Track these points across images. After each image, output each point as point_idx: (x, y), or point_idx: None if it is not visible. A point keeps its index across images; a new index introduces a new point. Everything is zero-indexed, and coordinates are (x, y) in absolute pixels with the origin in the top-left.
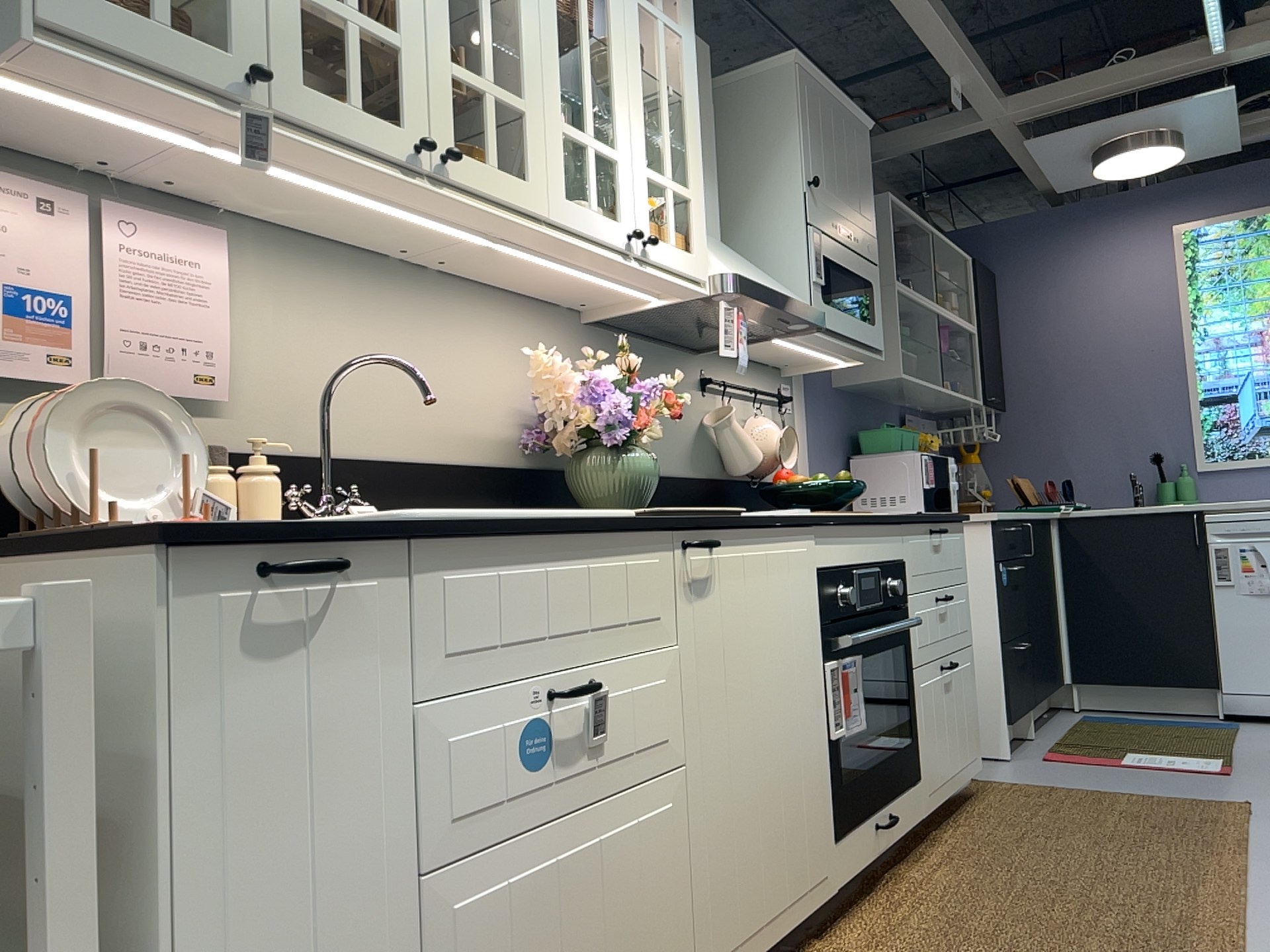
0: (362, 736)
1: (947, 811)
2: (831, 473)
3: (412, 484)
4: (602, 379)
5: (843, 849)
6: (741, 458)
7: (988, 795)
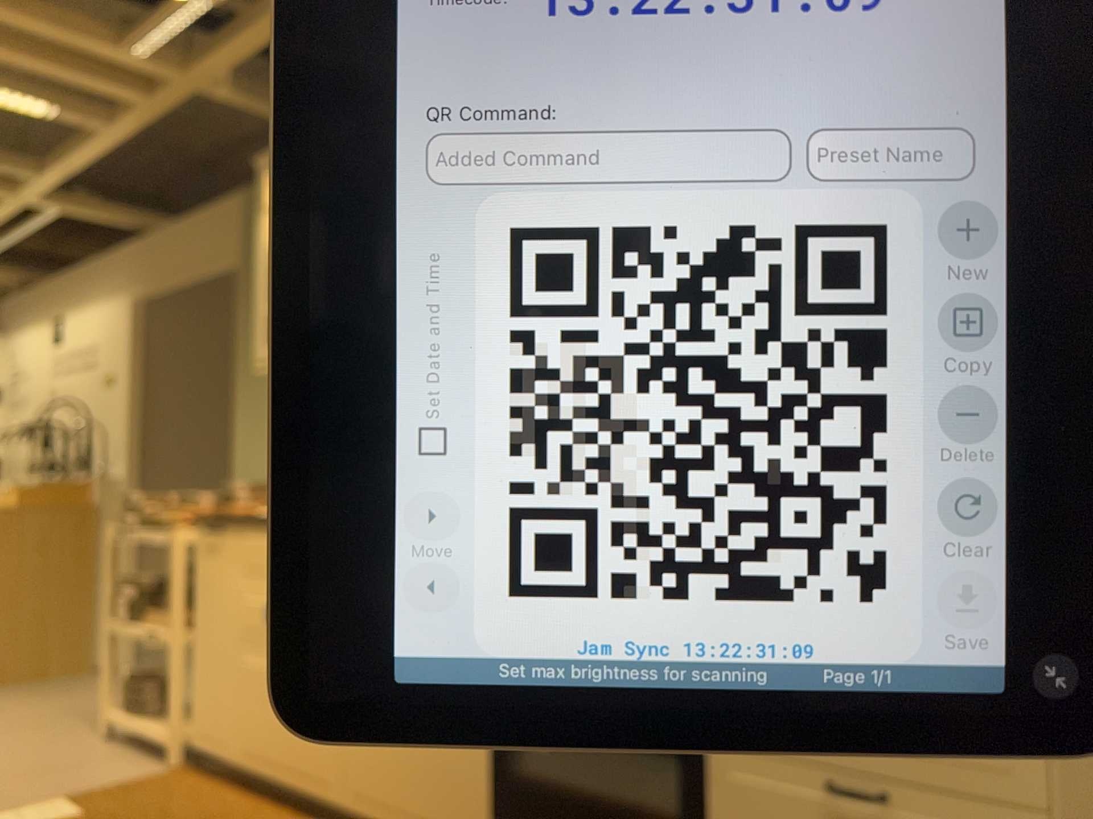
0: (225, 587)
1: None
2: None
3: None
4: None
5: None
6: None
7: None
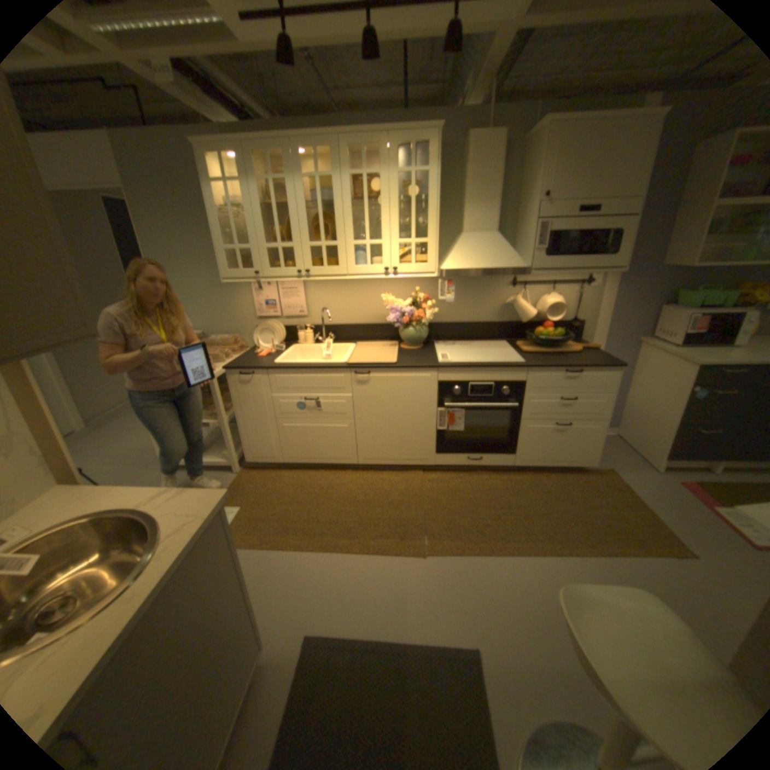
0: (263, 398)
1: (558, 471)
2: (636, 313)
3: (357, 330)
4: (397, 307)
5: (440, 457)
6: (521, 316)
7: (591, 477)
